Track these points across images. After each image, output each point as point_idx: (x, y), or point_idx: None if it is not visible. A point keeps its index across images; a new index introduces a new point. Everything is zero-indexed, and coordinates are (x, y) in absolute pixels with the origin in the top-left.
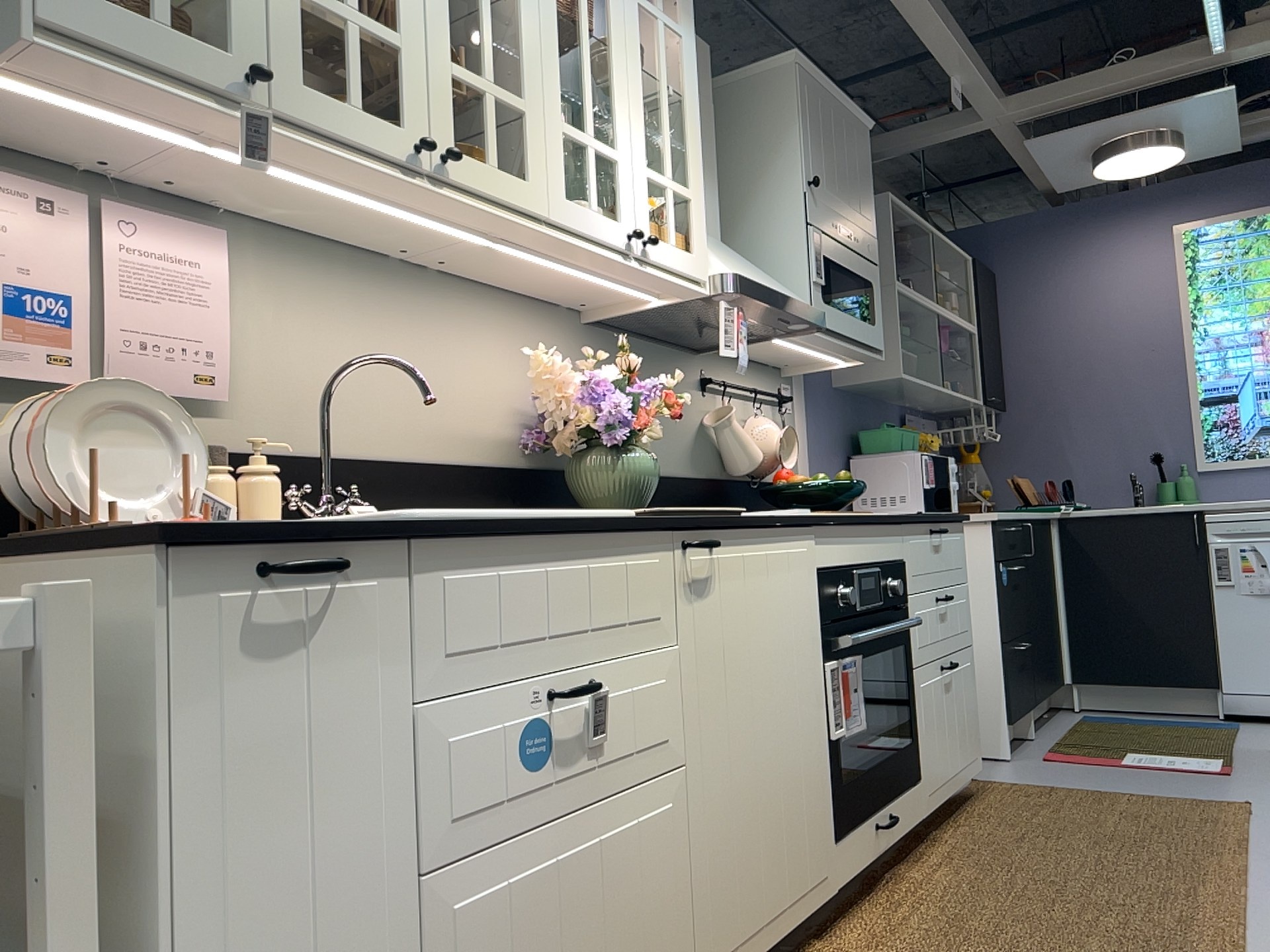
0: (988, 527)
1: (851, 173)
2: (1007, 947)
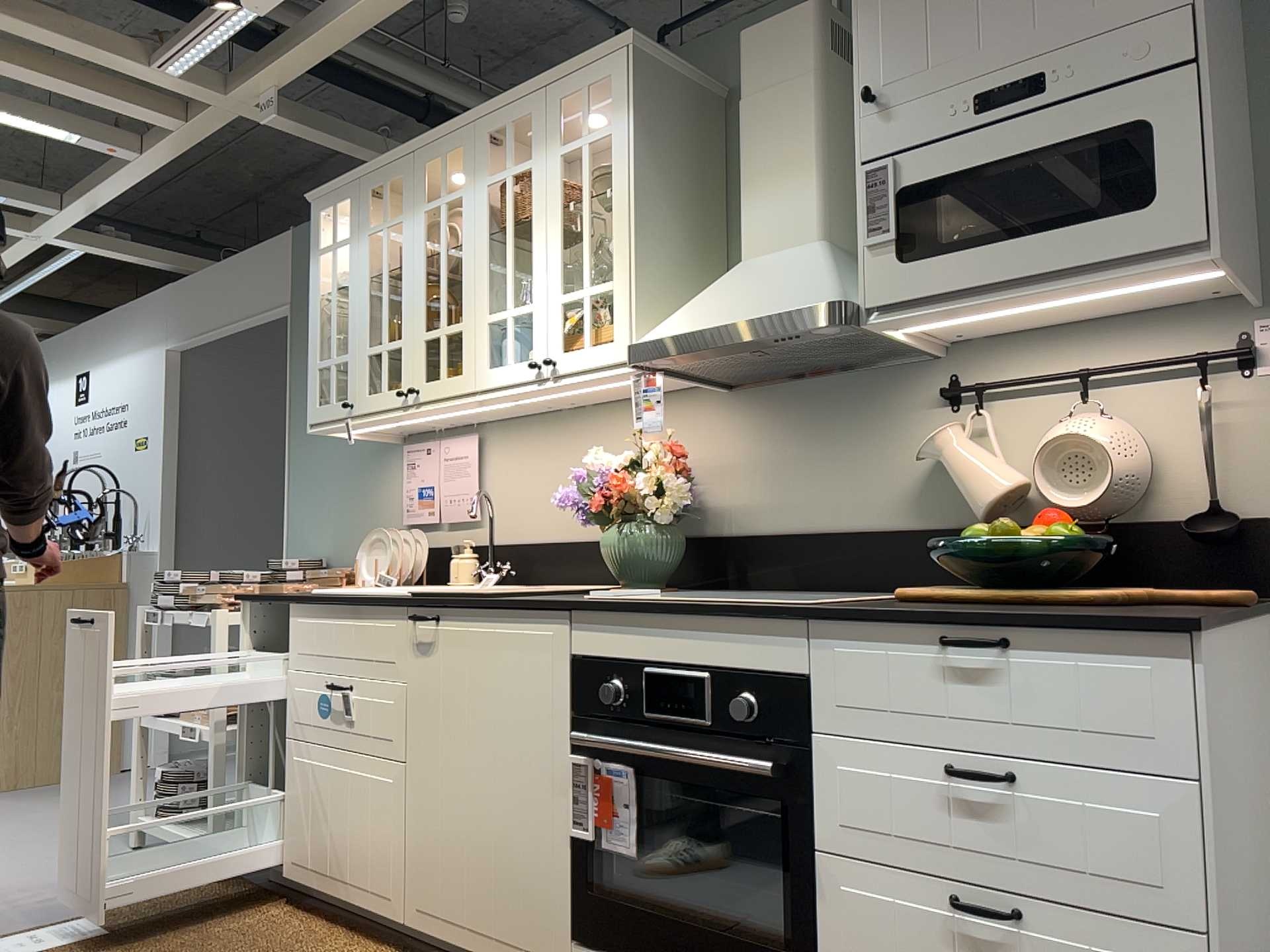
0: None
1: None
2: None
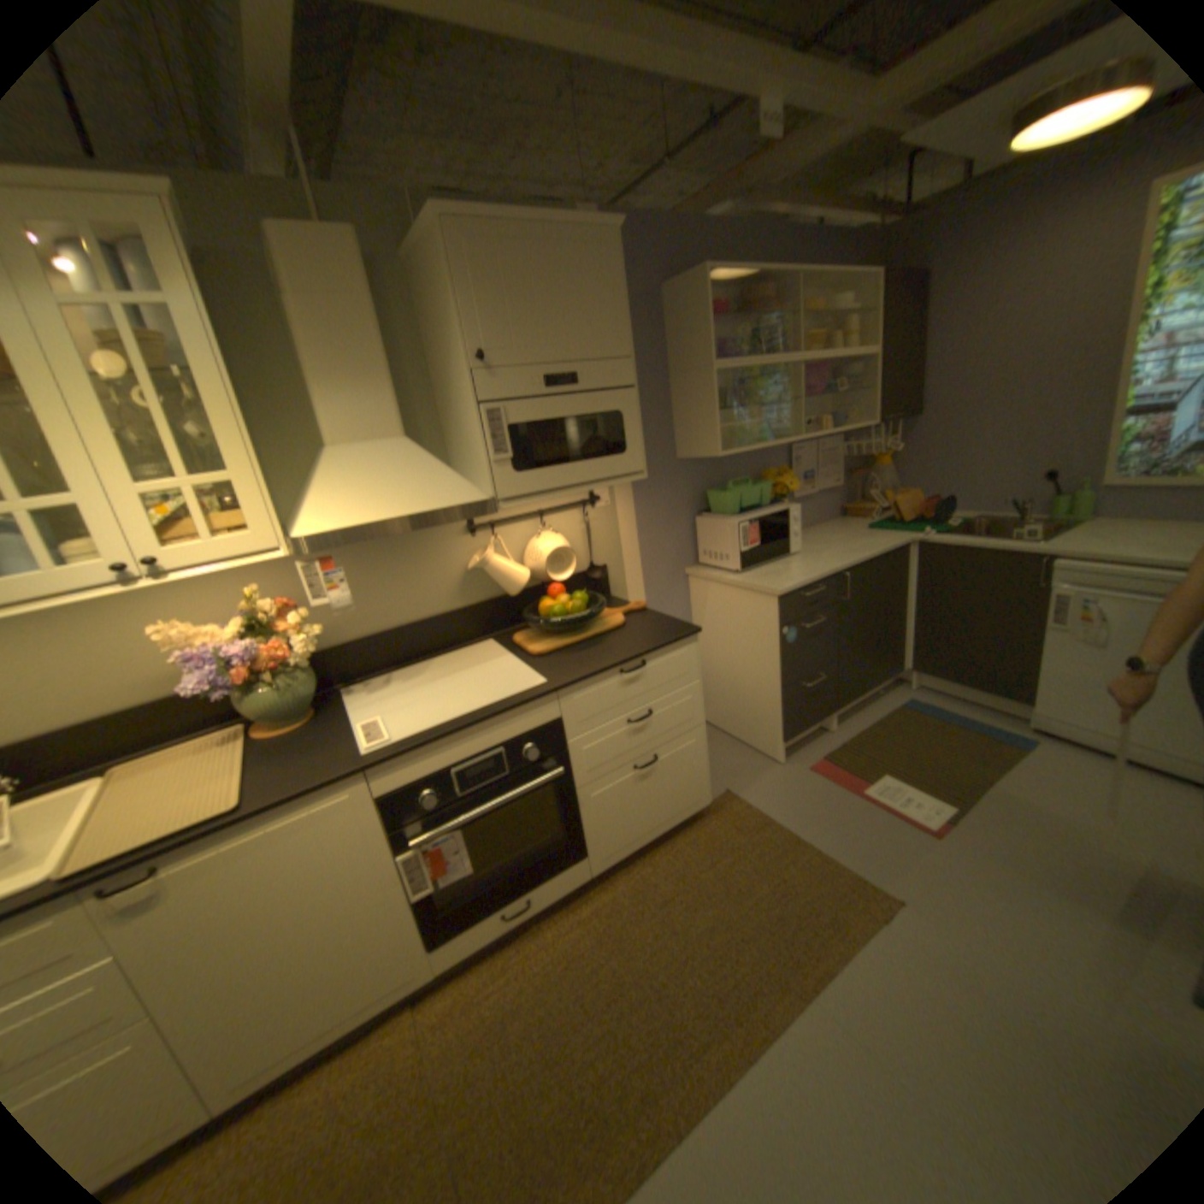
0: (775, 599)
1: (570, 302)
2: (497, 1078)
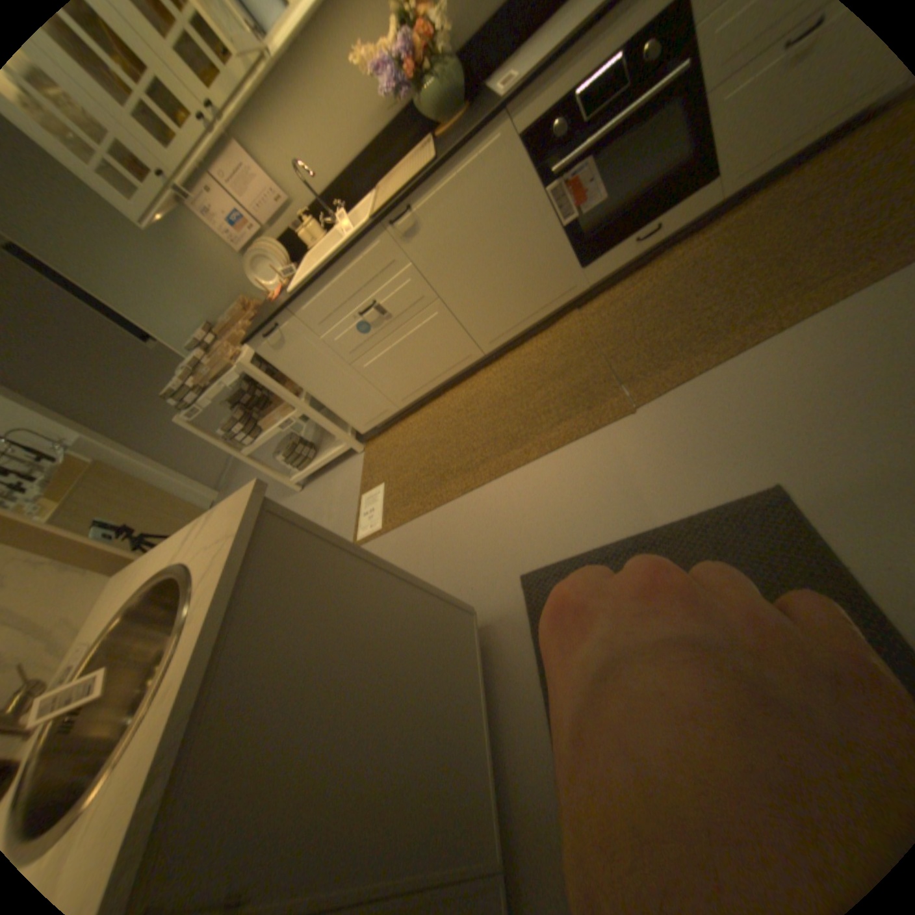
0: None
1: None
2: (638, 324)
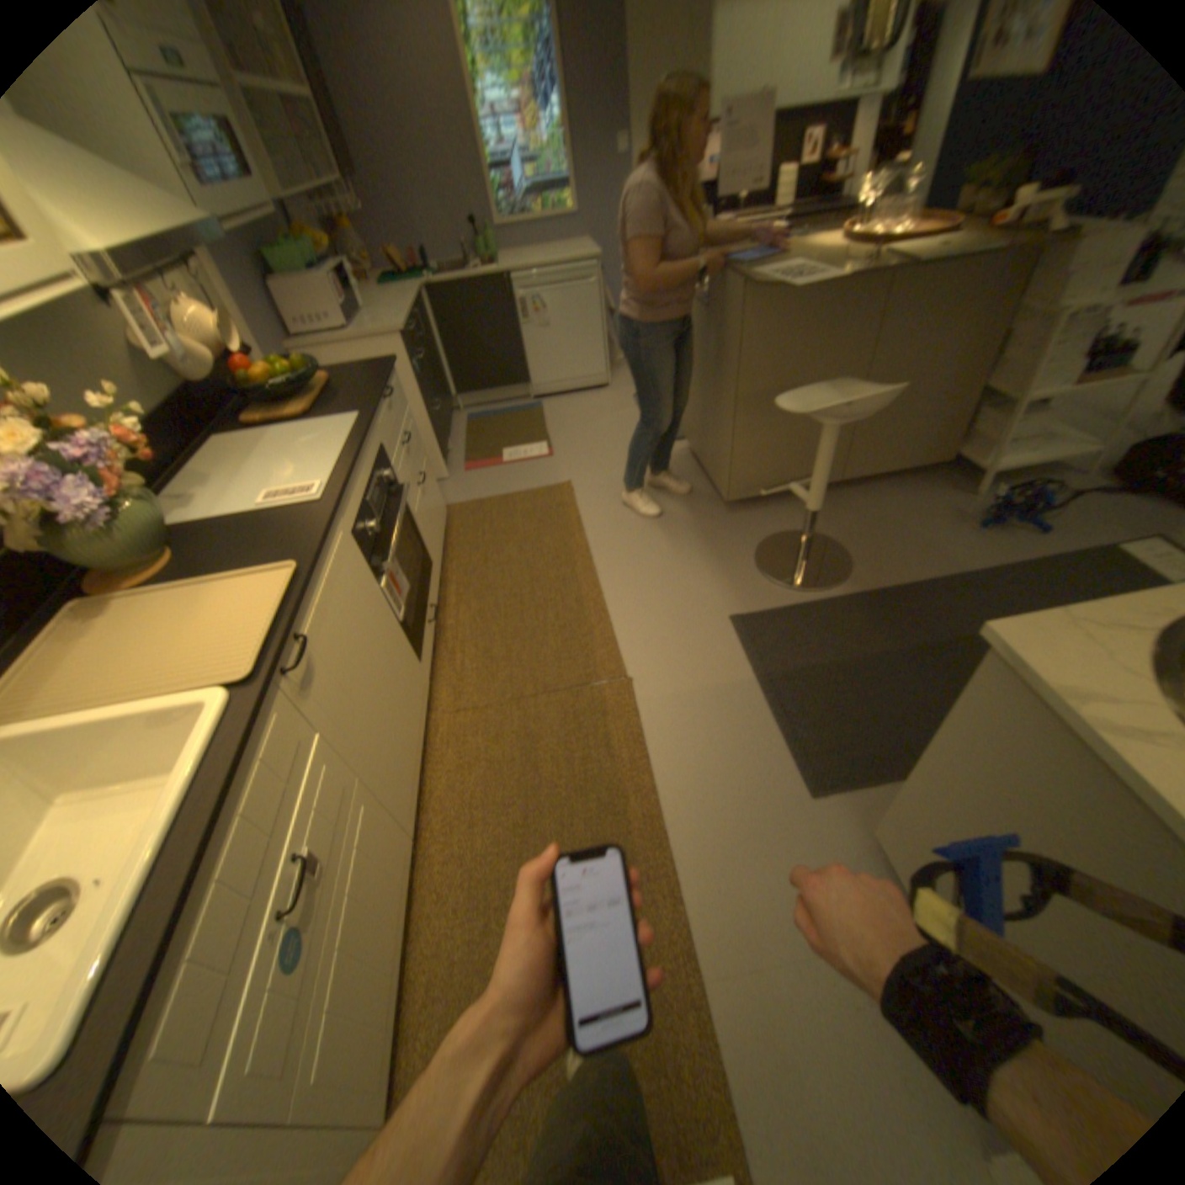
0: (397, 338)
1: None
2: (517, 666)
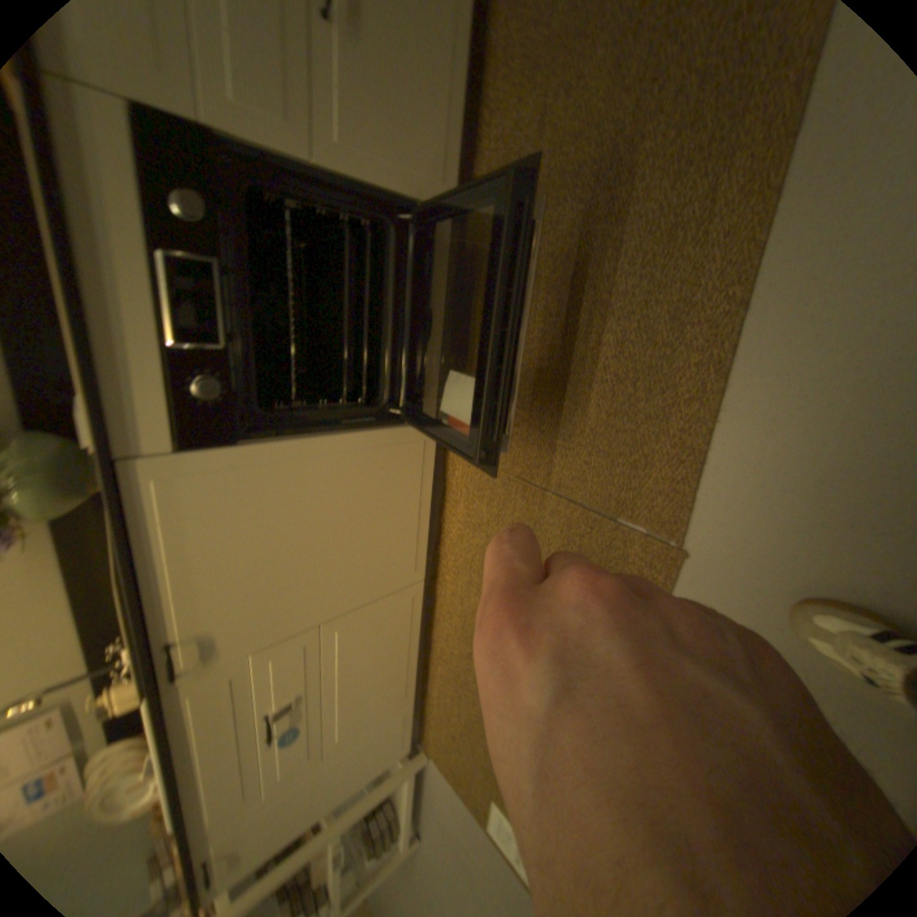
0: None
1: None
2: (540, 423)
